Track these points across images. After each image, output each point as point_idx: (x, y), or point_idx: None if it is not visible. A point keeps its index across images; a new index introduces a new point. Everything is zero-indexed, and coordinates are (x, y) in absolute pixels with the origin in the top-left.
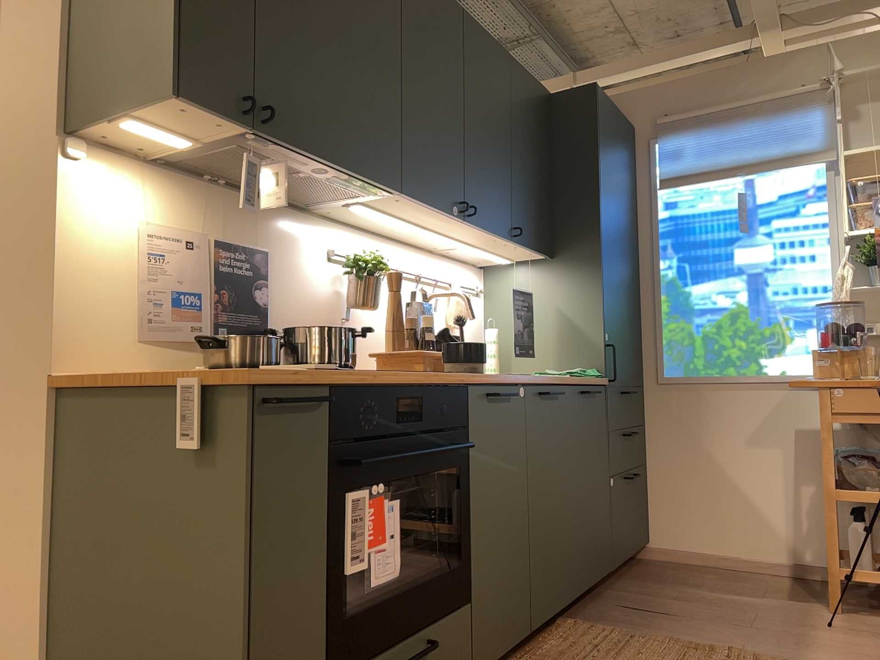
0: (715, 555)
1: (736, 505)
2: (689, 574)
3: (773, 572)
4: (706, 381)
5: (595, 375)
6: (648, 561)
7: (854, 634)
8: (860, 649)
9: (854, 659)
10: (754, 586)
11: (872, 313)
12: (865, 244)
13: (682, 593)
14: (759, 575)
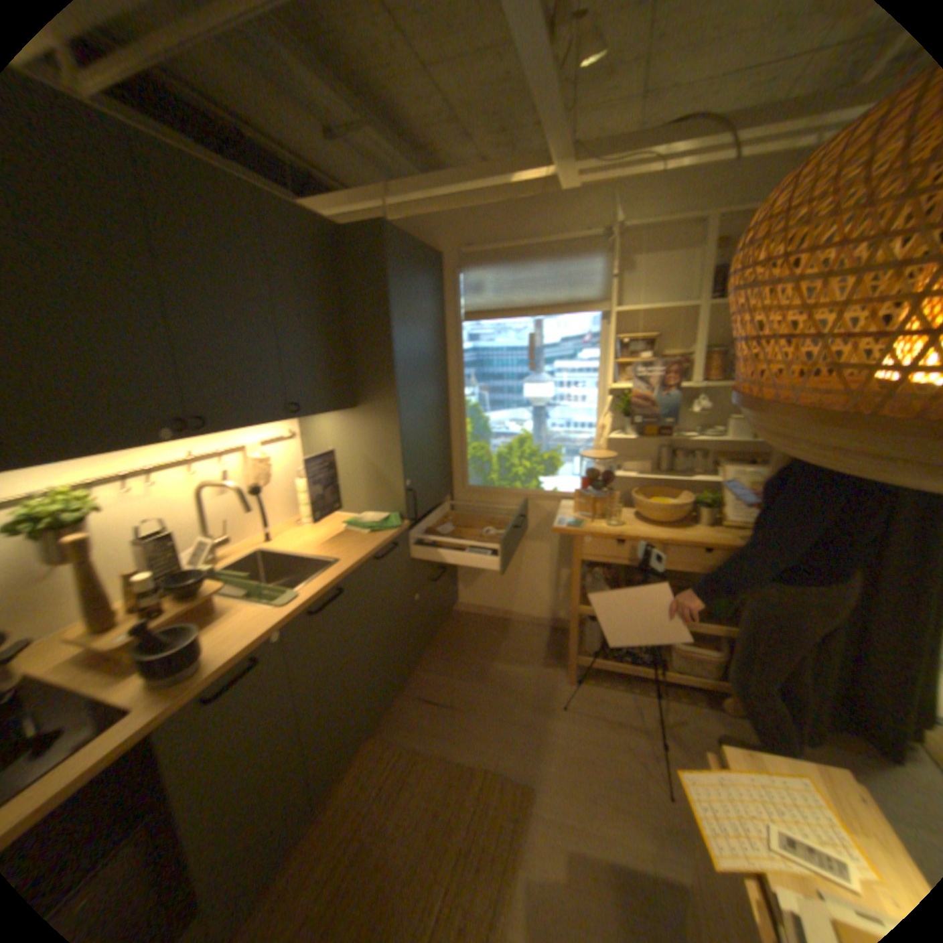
0: (500, 612)
1: (516, 580)
2: (479, 633)
3: (538, 625)
4: (498, 492)
5: (392, 527)
6: (456, 615)
7: (578, 721)
8: (579, 750)
9: (572, 769)
10: (522, 648)
11: (623, 449)
12: (624, 391)
13: (469, 668)
14: (528, 628)
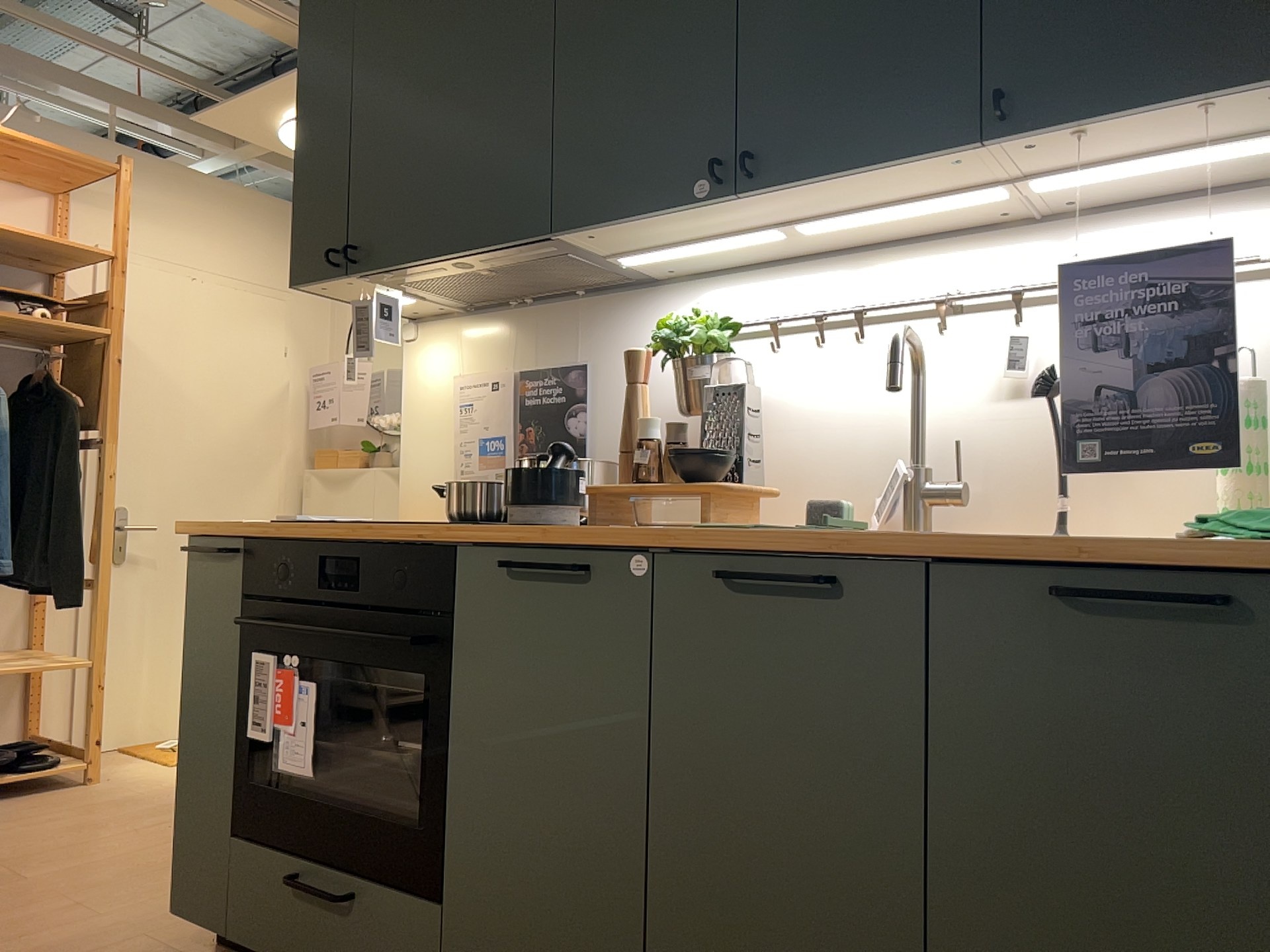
0: None
1: None
2: None
3: None
4: None
5: None
6: None
7: None
8: None
9: None
10: None
11: None
12: None
13: None
14: None
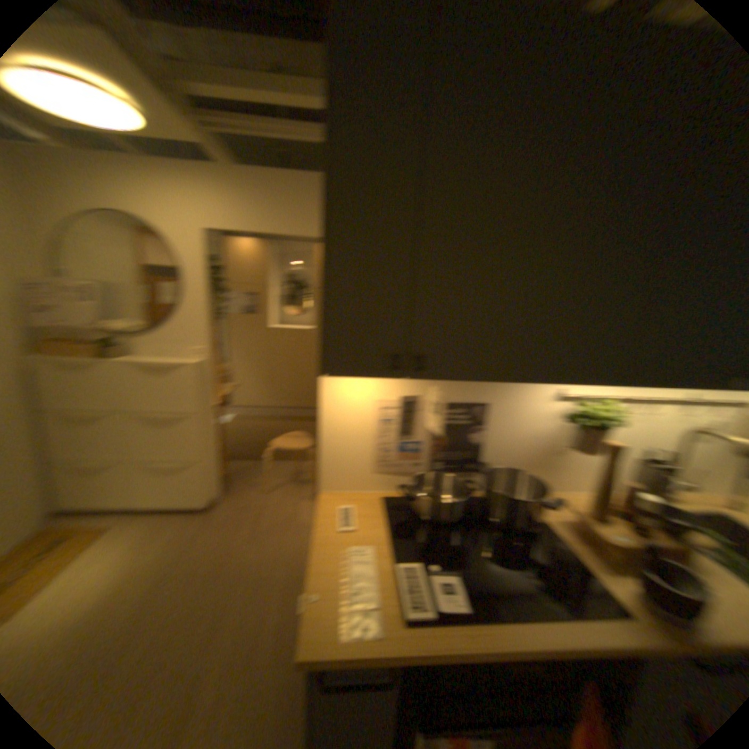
0: None
1: None
2: None
3: None
4: None
5: None
6: None
7: None
8: None
9: None
10: None
11: None
12: None
13: None
14: None
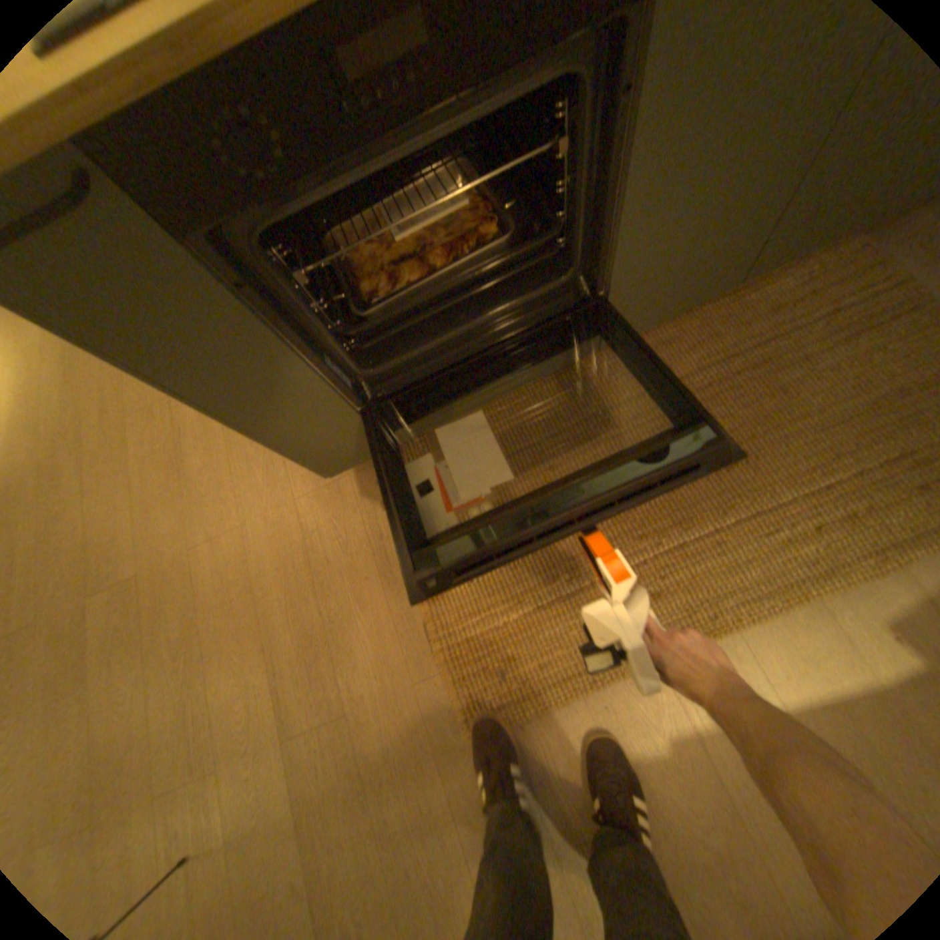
0: None
1: None
2: None
3: None
4: None
5: None
6: None
7: None
8: None
9: None
10: None
11: None
12: None
13: None
14: None
